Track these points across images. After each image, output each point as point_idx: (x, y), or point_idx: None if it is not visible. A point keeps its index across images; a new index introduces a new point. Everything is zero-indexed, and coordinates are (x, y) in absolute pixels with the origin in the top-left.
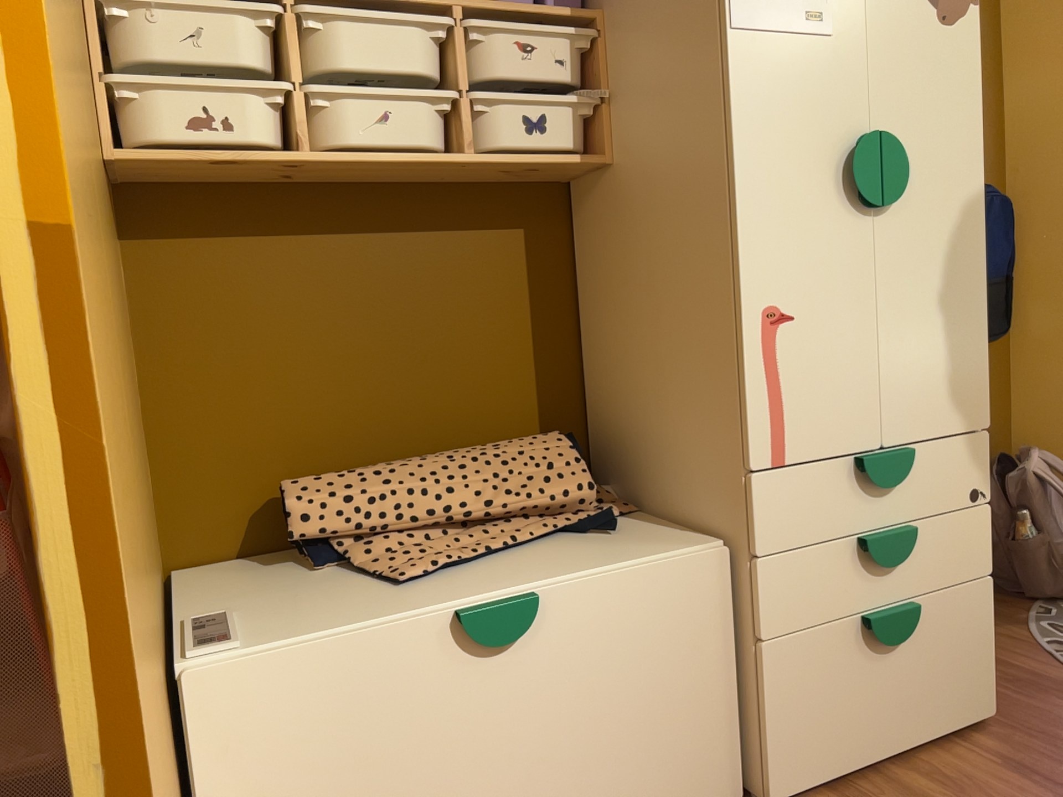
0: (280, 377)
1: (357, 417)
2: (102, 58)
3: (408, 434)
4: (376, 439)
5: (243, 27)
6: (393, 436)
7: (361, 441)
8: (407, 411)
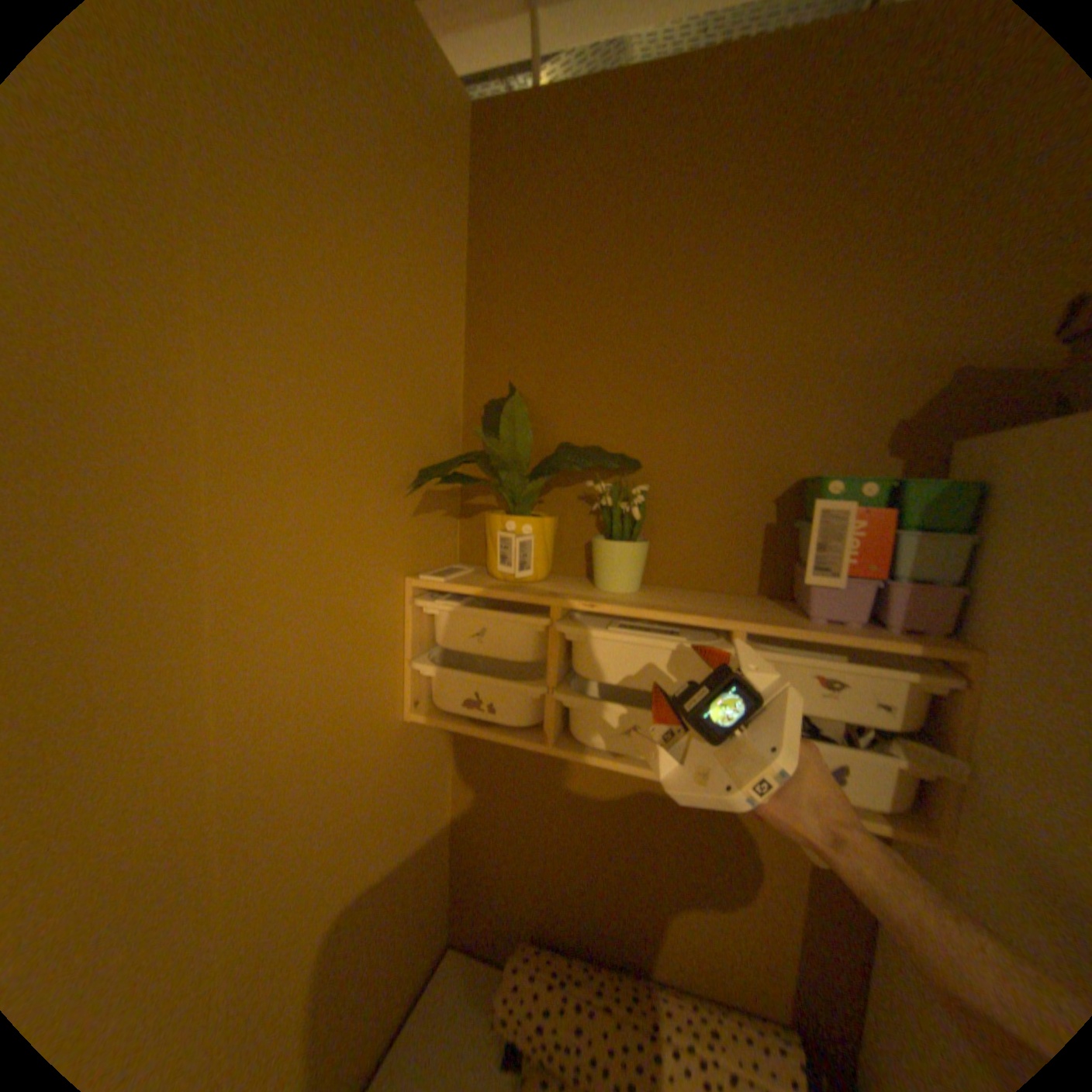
0: (544, 850)
1: (599, 908)
2: (423, 634)
3: (643, 943)
4: (612, 932)
5: (515, 630)
6: (629, 938)
7: (598, 927)
8: (645, 923)
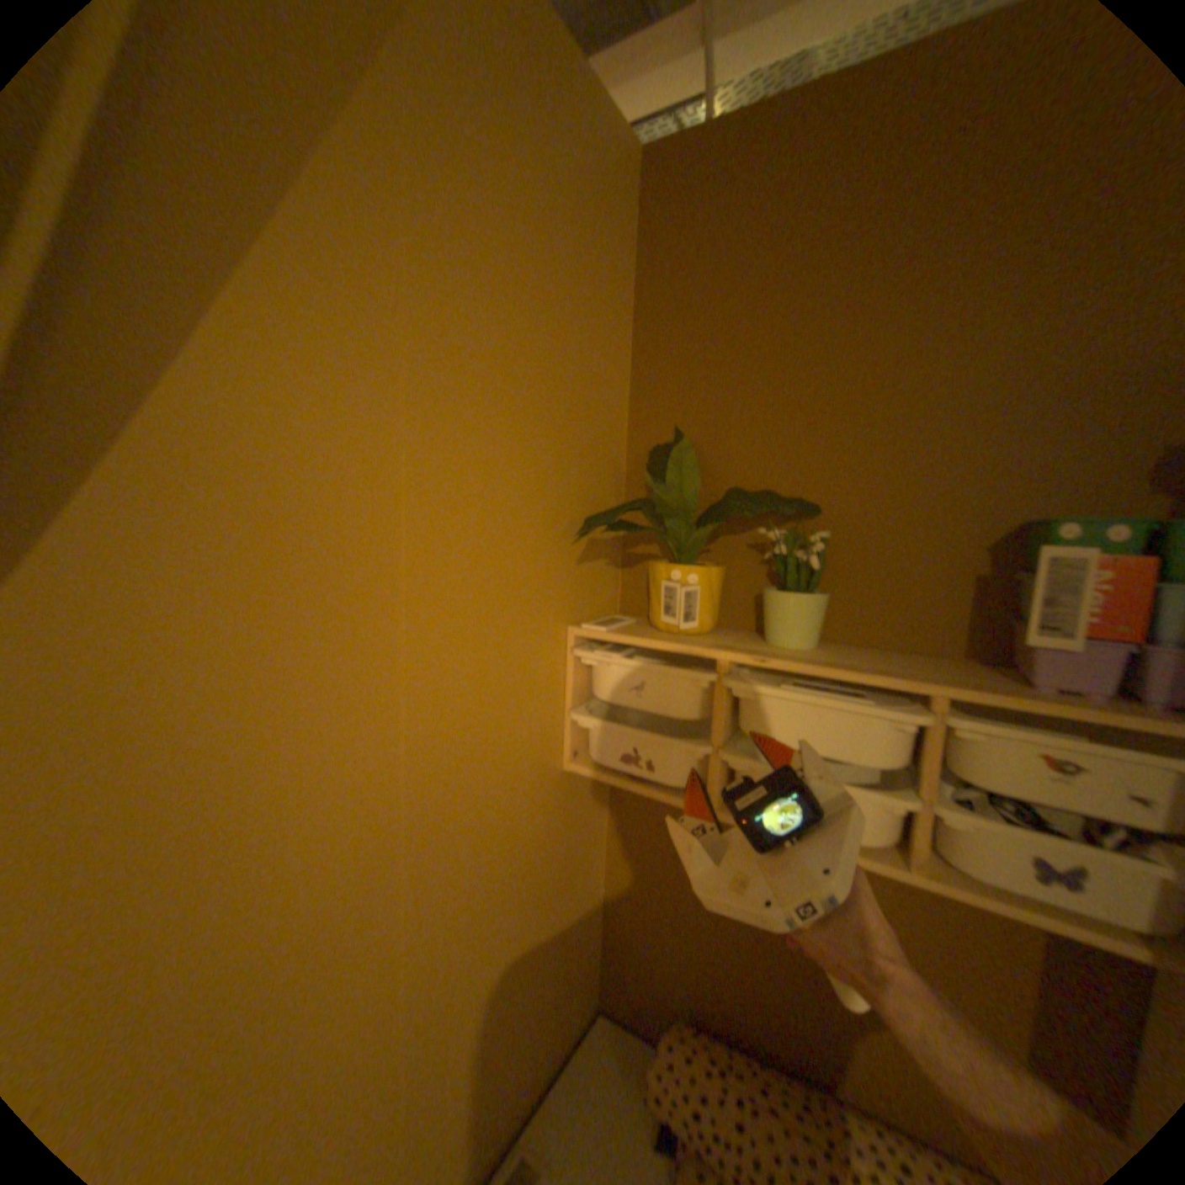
0: (703, 925)
1: (765, 998)
2: (583, 684)
3: (816, 1046)
4: (779, 1027)
5: (678, 683)
6: (799, 1038)
7: (763, 1019)
8: (819, 1024)
